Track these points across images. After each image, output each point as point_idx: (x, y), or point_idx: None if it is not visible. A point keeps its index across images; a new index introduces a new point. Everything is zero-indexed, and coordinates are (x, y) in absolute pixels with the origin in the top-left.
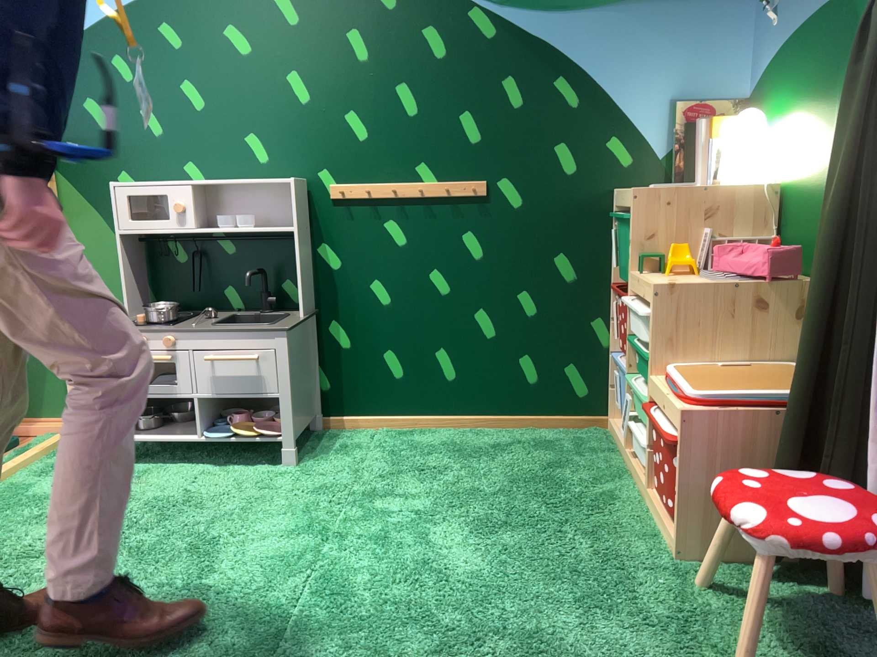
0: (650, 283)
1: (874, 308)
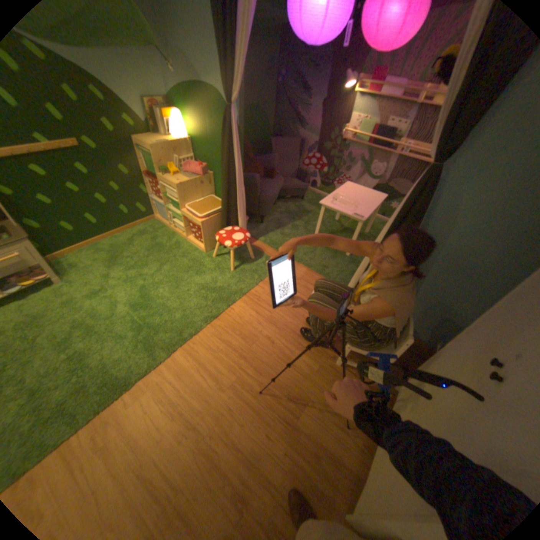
0: (171, 183)
1: (235, 190)
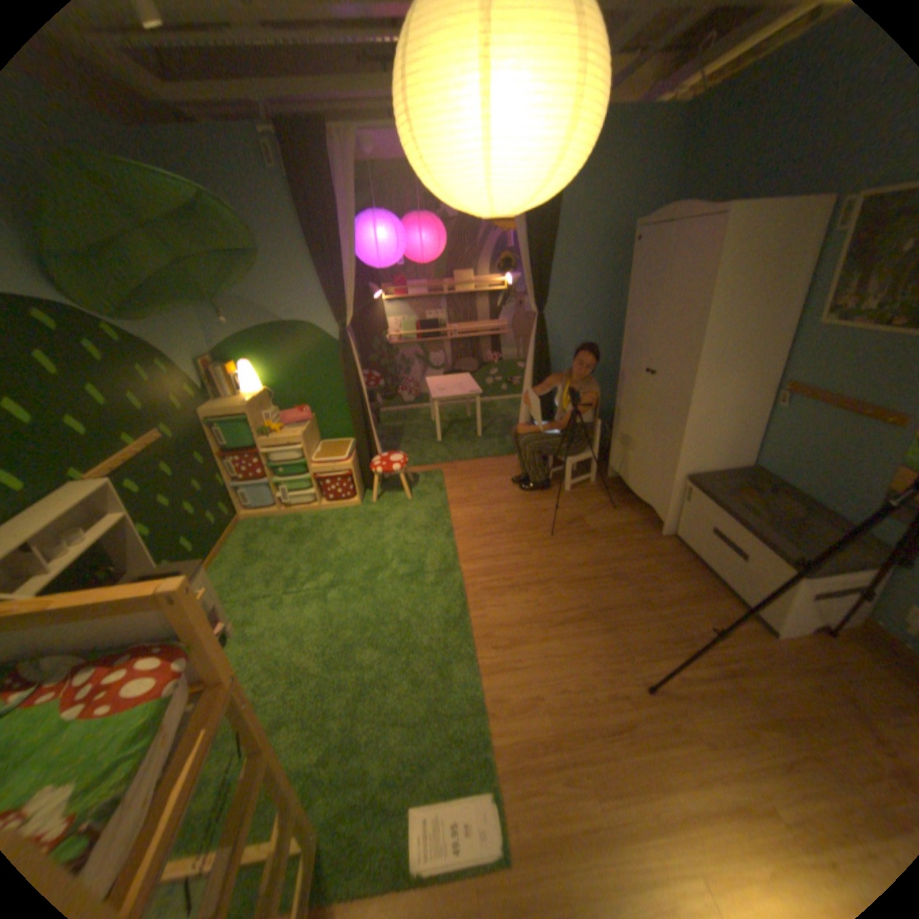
0: (290, 438)
1: (366, 413)
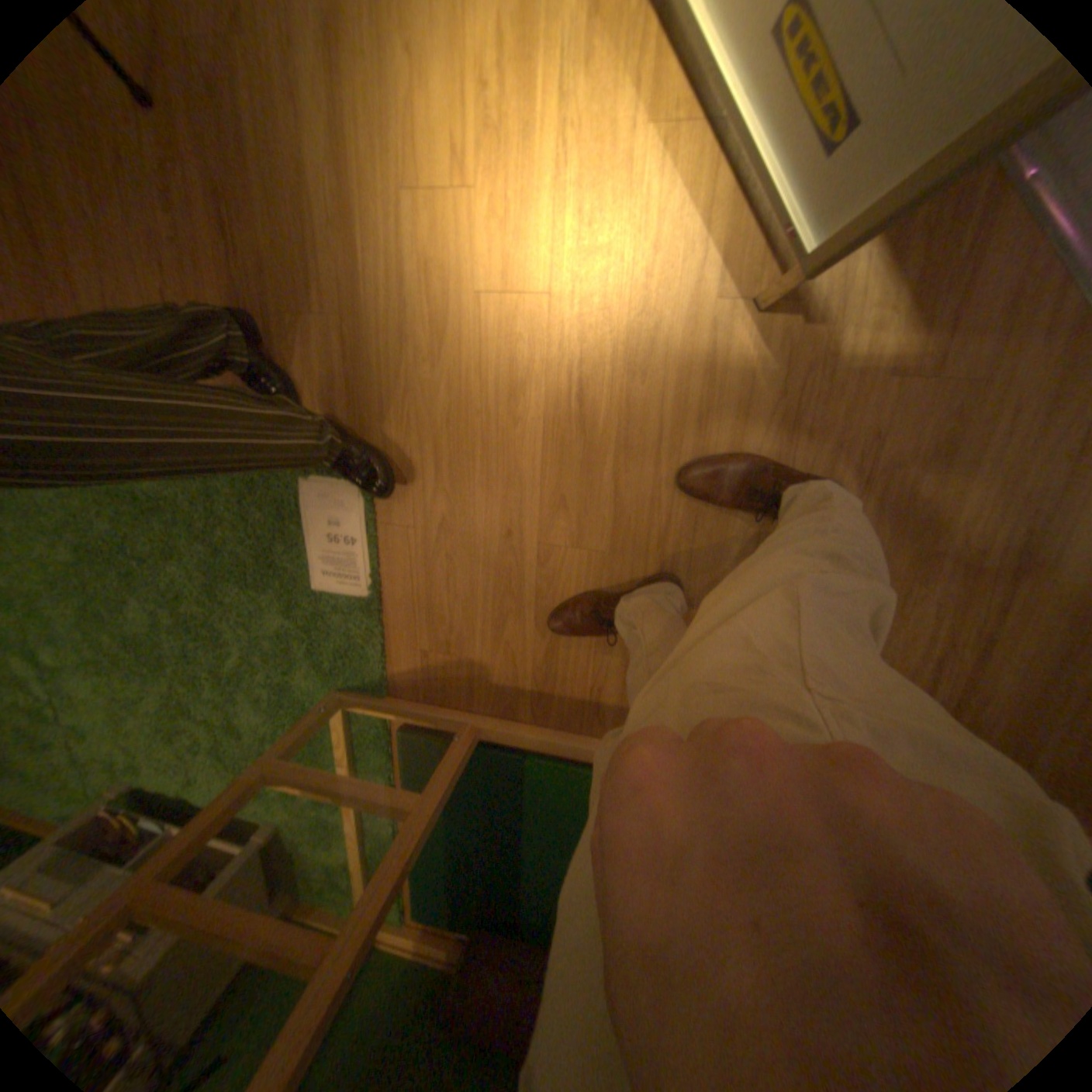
0: None
1: None
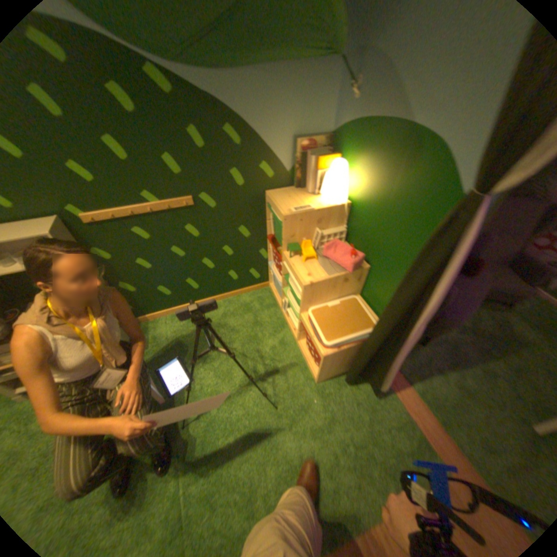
0: (299, 278)
1: (407, 332)
